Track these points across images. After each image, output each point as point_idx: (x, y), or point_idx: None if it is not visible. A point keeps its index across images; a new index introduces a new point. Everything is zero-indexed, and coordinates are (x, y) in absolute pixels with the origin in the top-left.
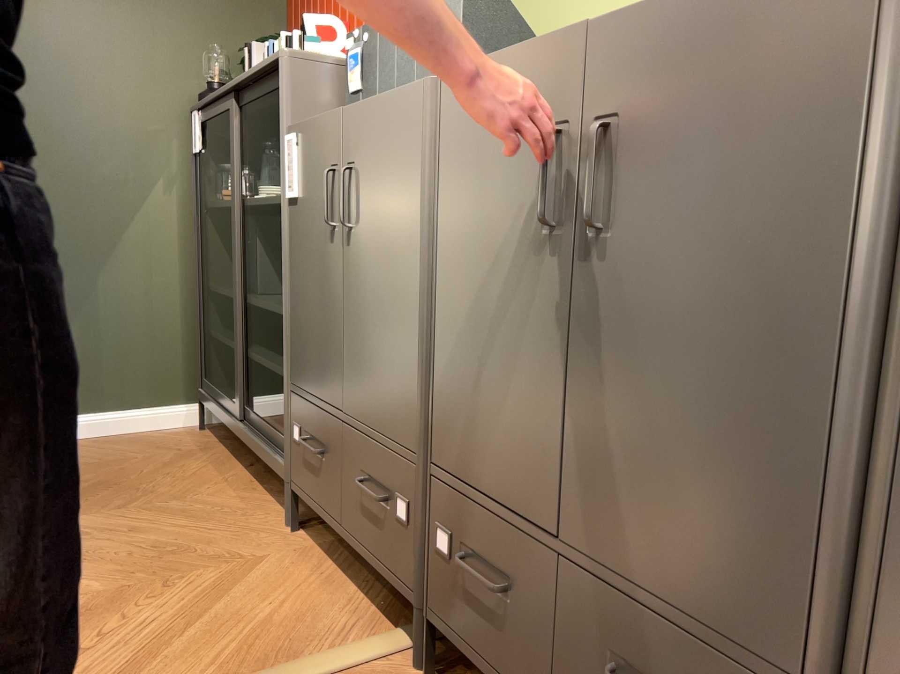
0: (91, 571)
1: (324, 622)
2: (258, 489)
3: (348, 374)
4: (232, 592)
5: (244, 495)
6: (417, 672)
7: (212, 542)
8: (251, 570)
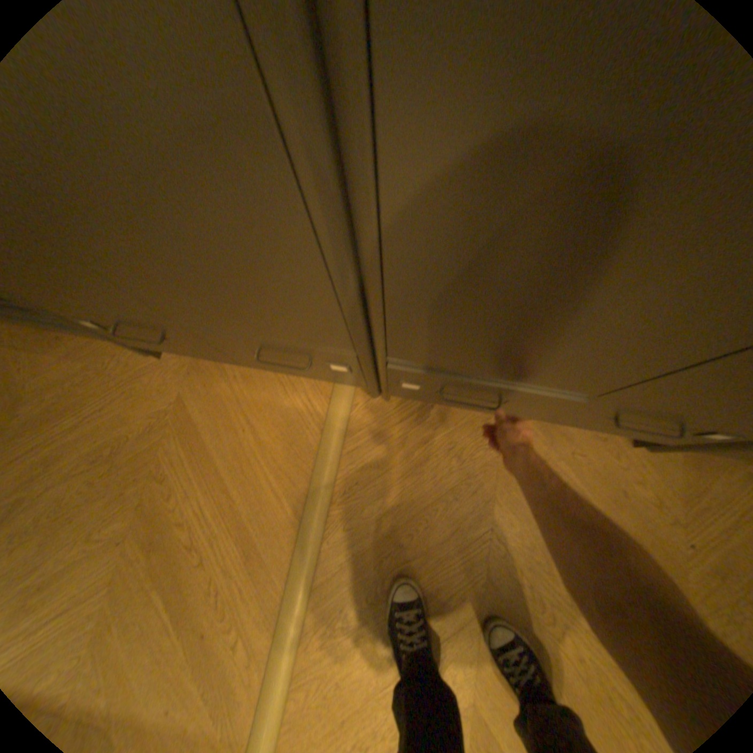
0: (91, 522)
1: (290, 412)
2: (59, 335)
3: (151, 299)
4: (206, 443)
5: (61, 352)
6: (379, 400)
7: (123, 419)
8: (189, 416)
